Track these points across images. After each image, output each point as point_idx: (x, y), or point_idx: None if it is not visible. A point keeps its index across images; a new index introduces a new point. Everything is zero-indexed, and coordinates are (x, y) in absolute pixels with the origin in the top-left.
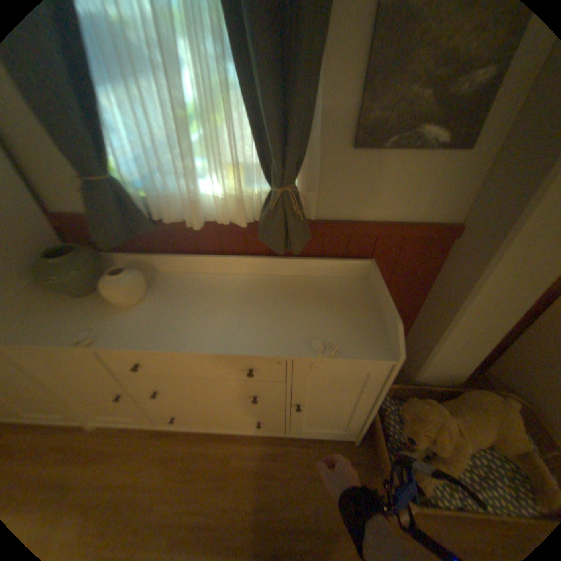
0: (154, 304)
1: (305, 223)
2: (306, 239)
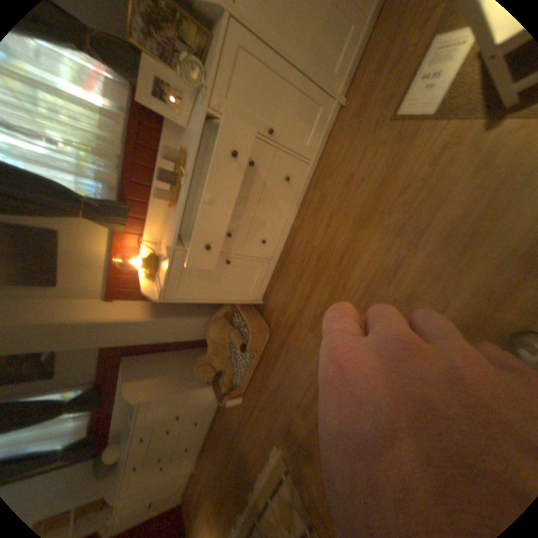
0: (118, 445)
1: (86, 393)
2: (92, 395)
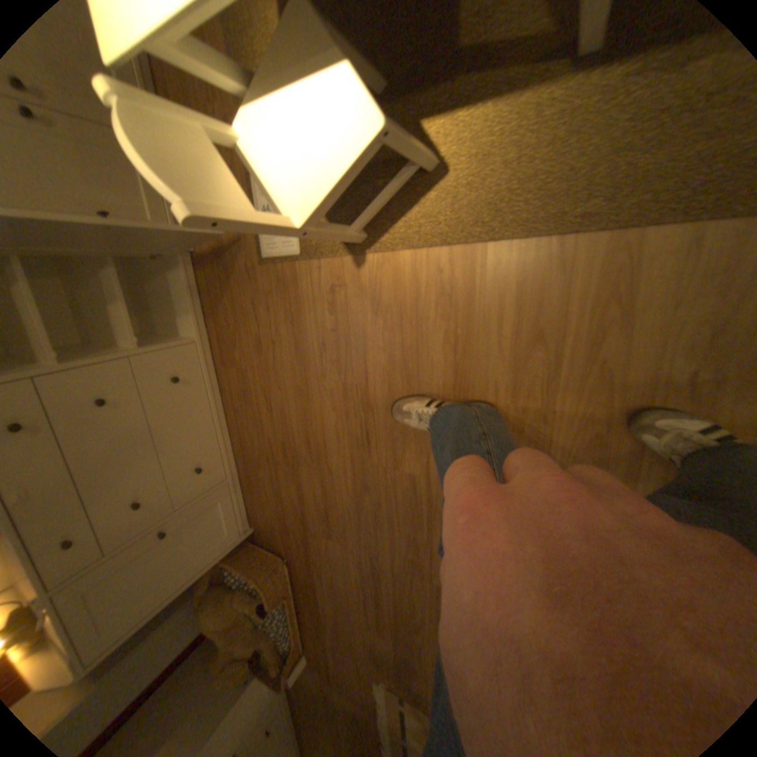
0: None
1: None
2: None
